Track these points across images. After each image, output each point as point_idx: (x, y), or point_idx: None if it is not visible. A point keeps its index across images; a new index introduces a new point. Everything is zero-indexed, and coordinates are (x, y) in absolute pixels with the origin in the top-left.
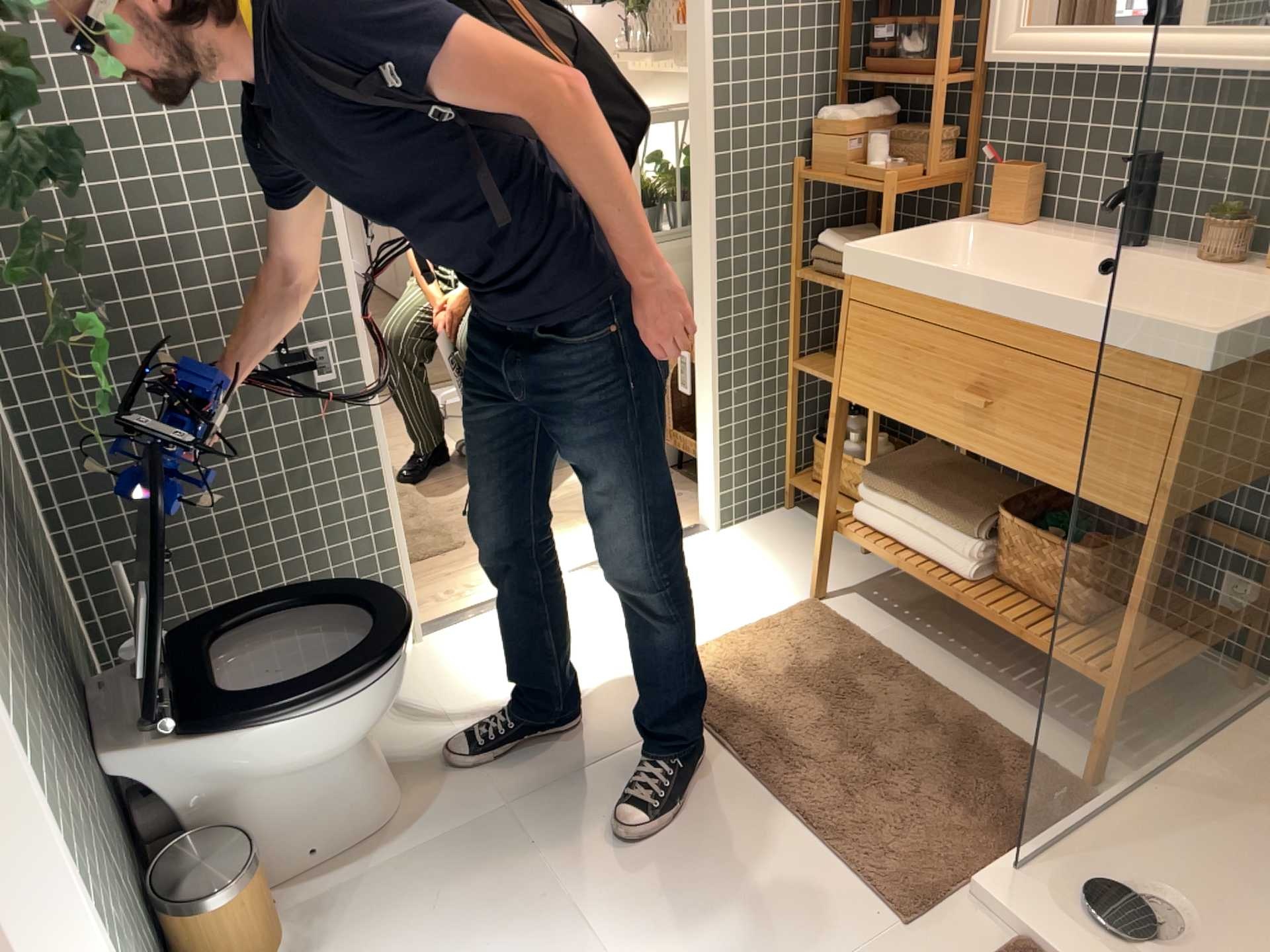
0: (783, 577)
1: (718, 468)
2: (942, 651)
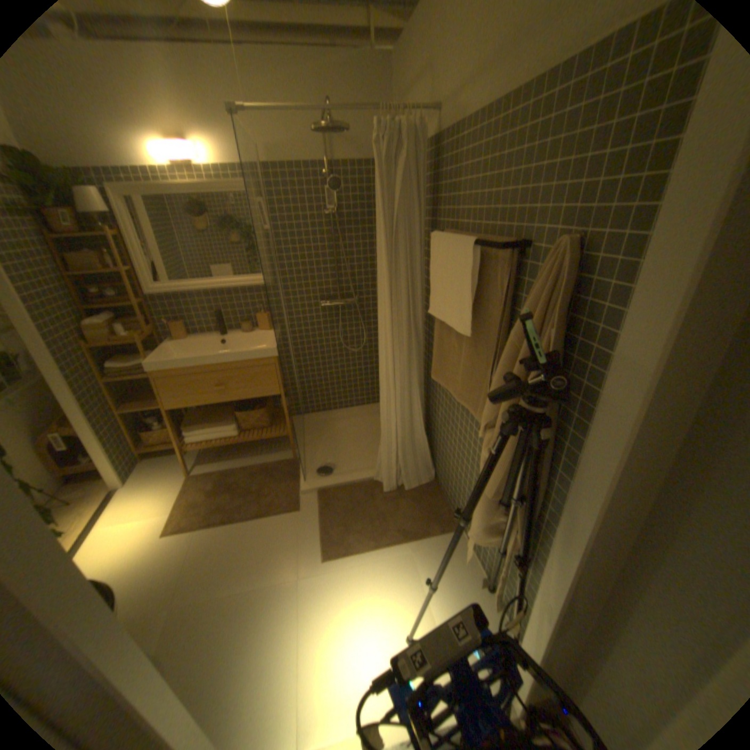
0: (165, 480)
1: (108, 465)
2: (235, 460)
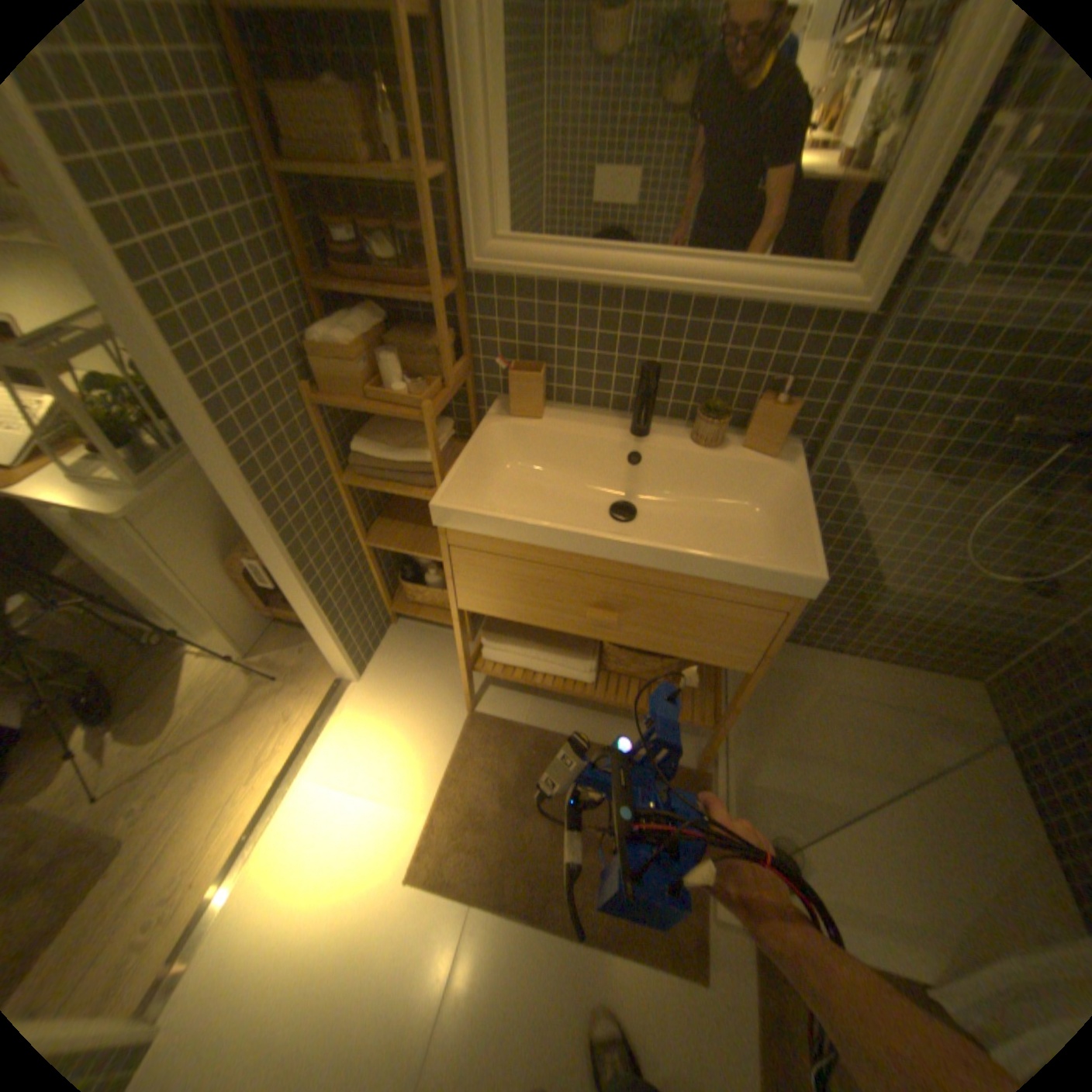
0: (432, 699)
1: (339, 648)
2: (570, 709)
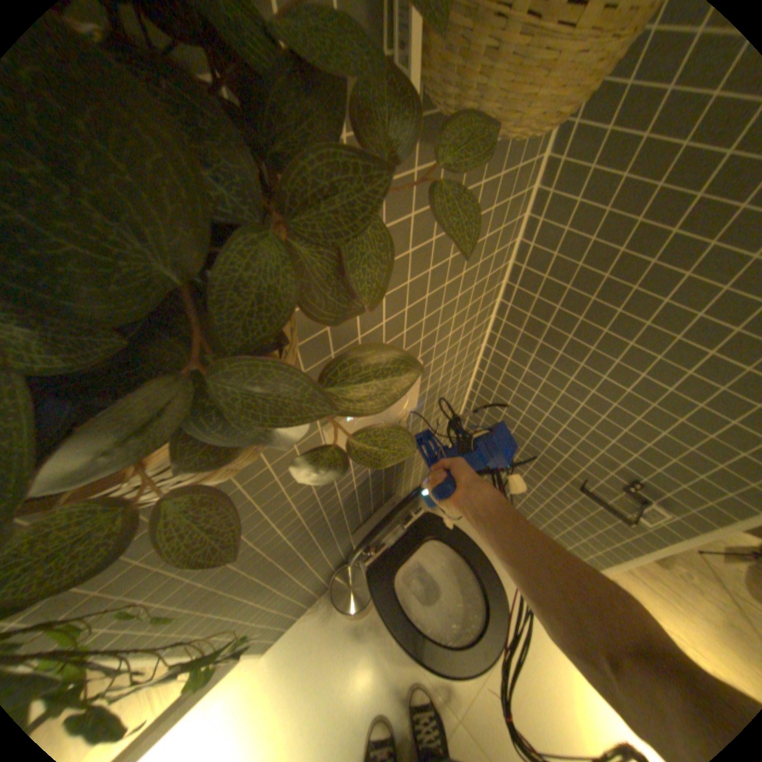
0: None
1: None
2: None
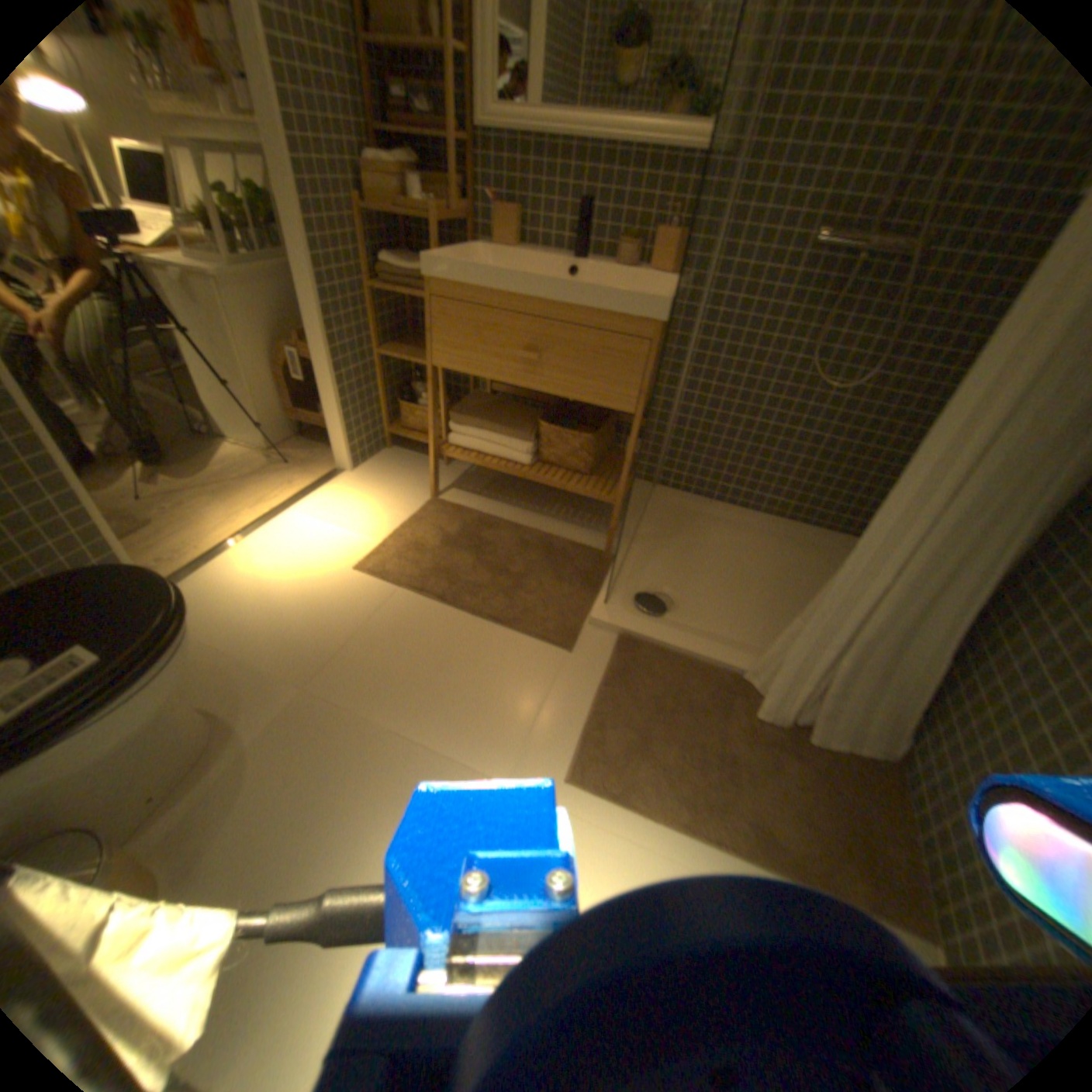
0: (406, 487)
1: (343, 426)
2: (512, 506)
